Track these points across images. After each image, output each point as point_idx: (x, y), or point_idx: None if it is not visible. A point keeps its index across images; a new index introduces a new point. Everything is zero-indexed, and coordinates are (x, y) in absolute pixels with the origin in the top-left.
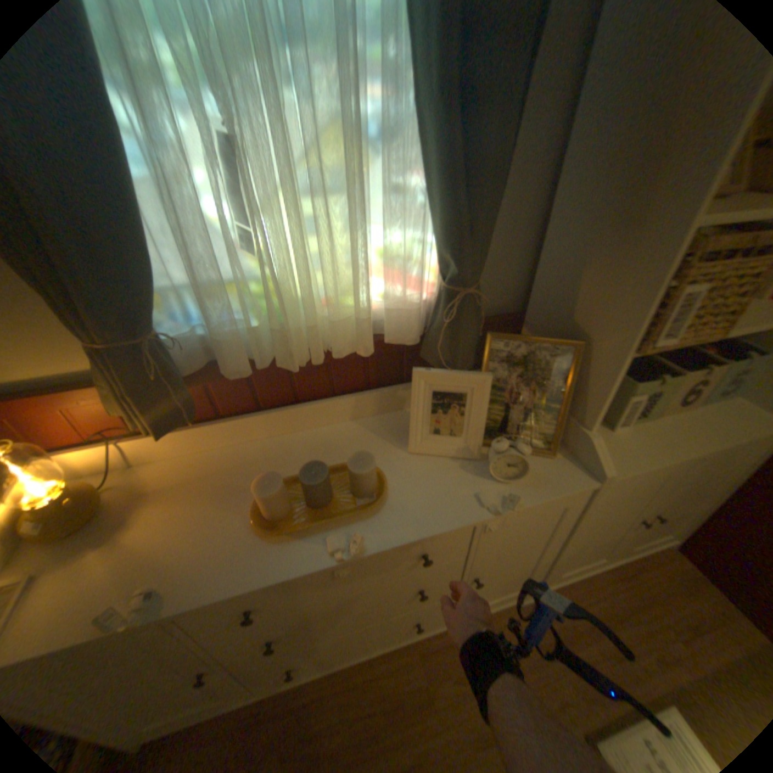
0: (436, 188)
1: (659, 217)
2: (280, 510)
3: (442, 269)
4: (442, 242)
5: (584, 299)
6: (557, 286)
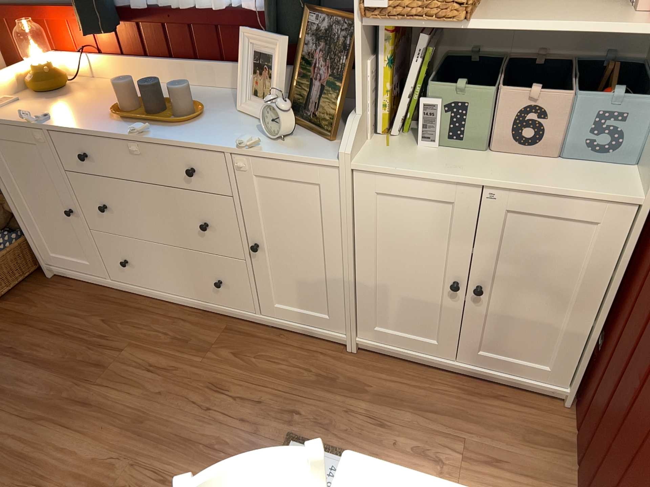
0: None
1: None
2: (130, 106)
3: None
4: None
5: None
6: None
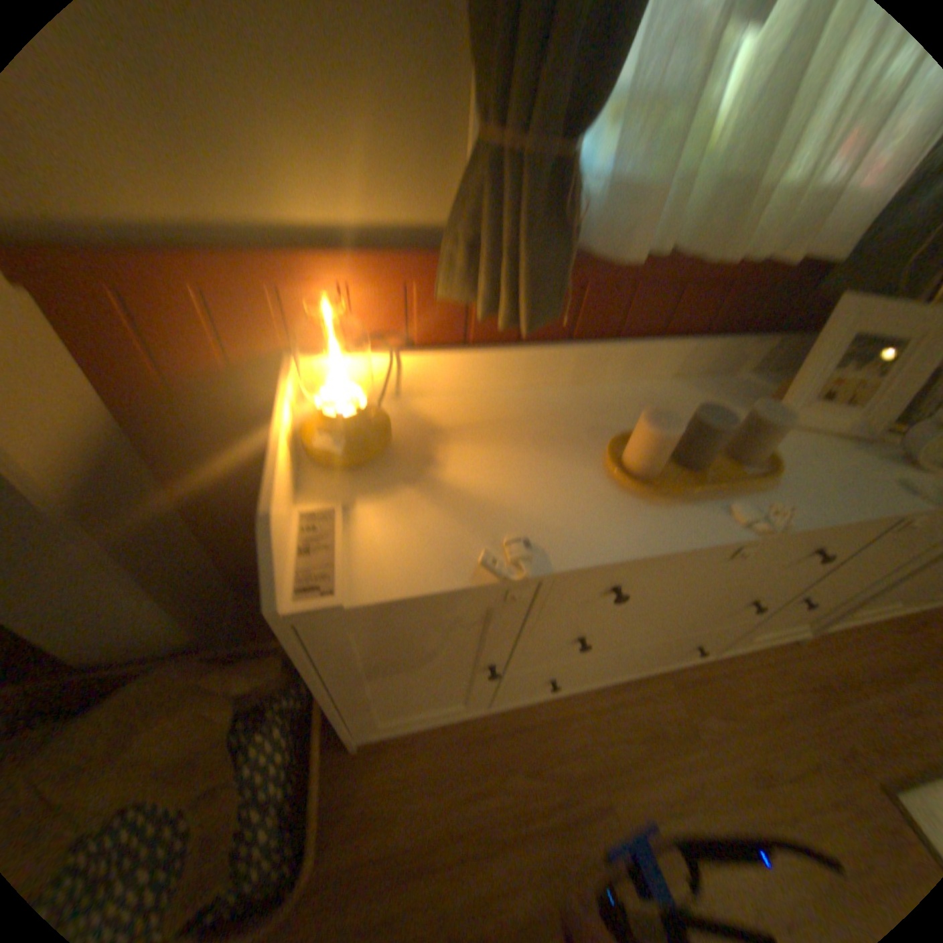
0: None
1: None
2: (663, 462)
3: None
4: None
5: None
6: None
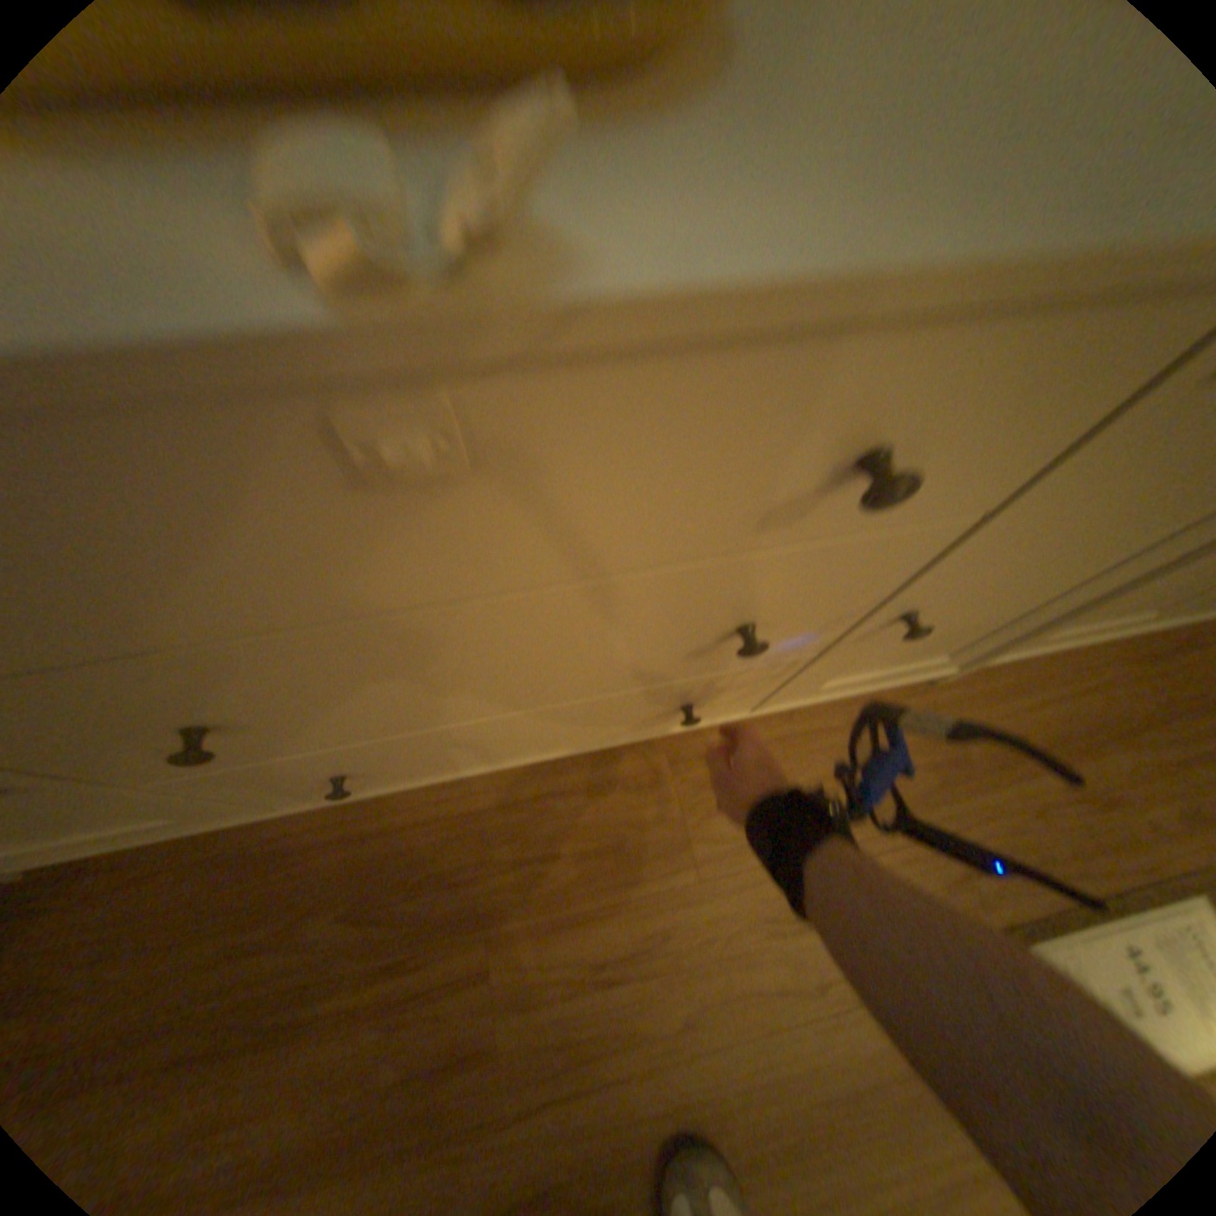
0: None
1: None
2: None
3: None
4: None
5: None
6: None
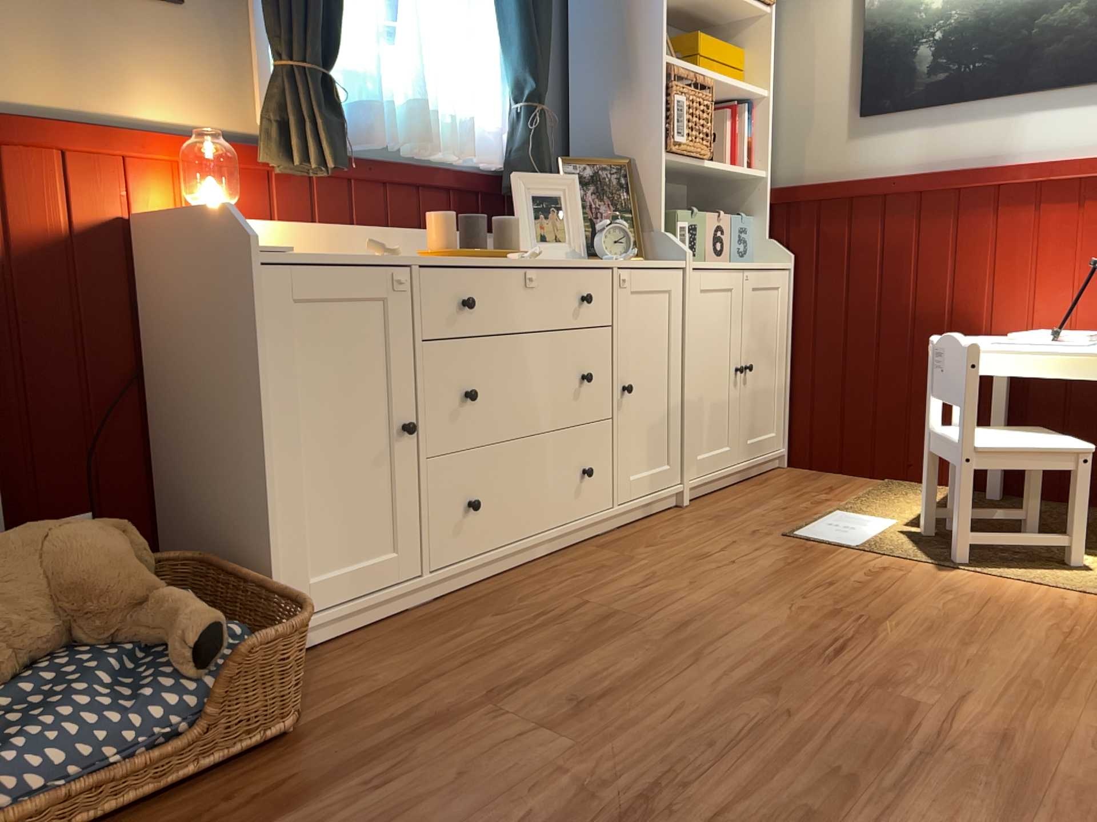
0: (511, 31)
1: (643, 63)
2: (452, 244)
3: (515, 100)
4: (517, 70)
5: (616, 137)
6: (591, 141)
